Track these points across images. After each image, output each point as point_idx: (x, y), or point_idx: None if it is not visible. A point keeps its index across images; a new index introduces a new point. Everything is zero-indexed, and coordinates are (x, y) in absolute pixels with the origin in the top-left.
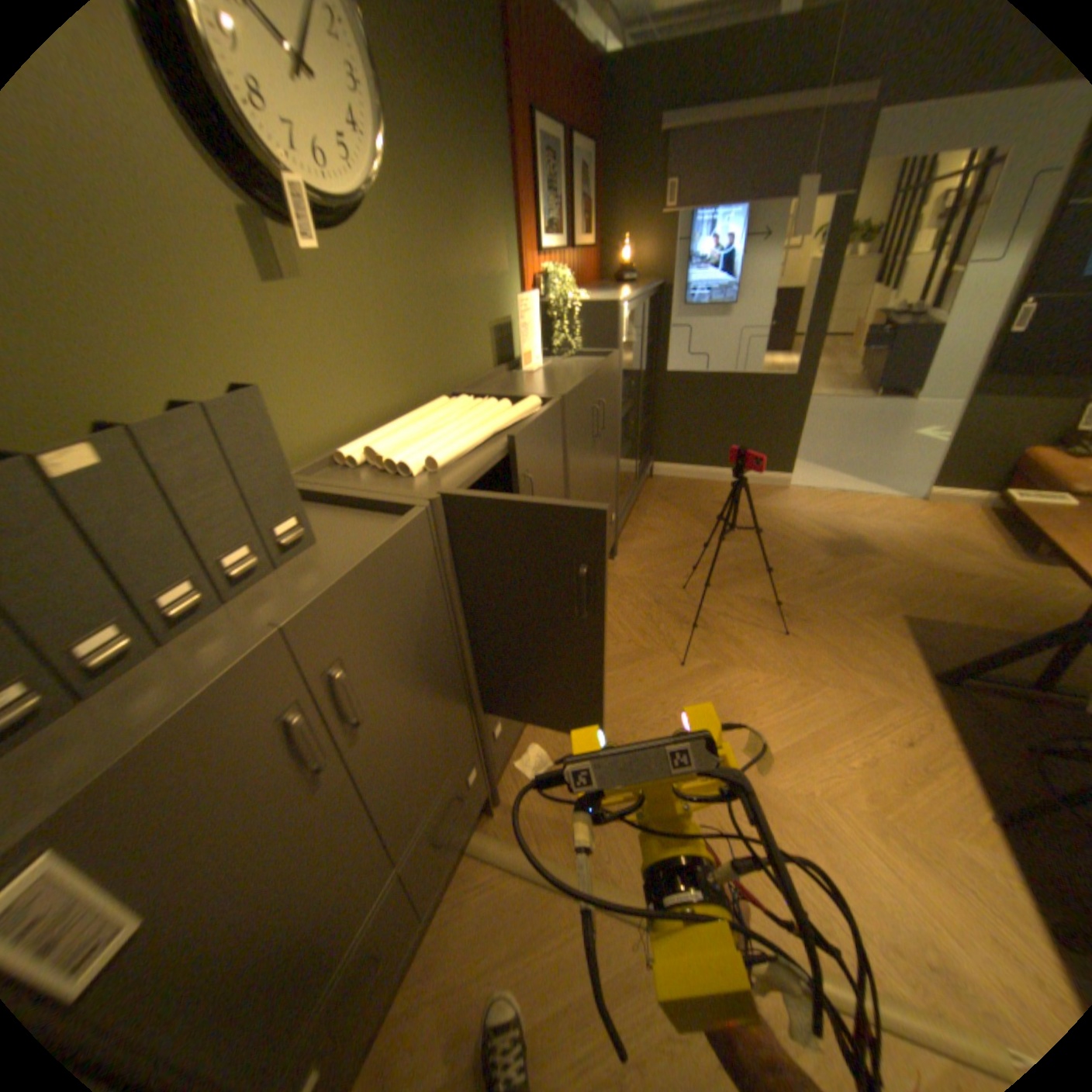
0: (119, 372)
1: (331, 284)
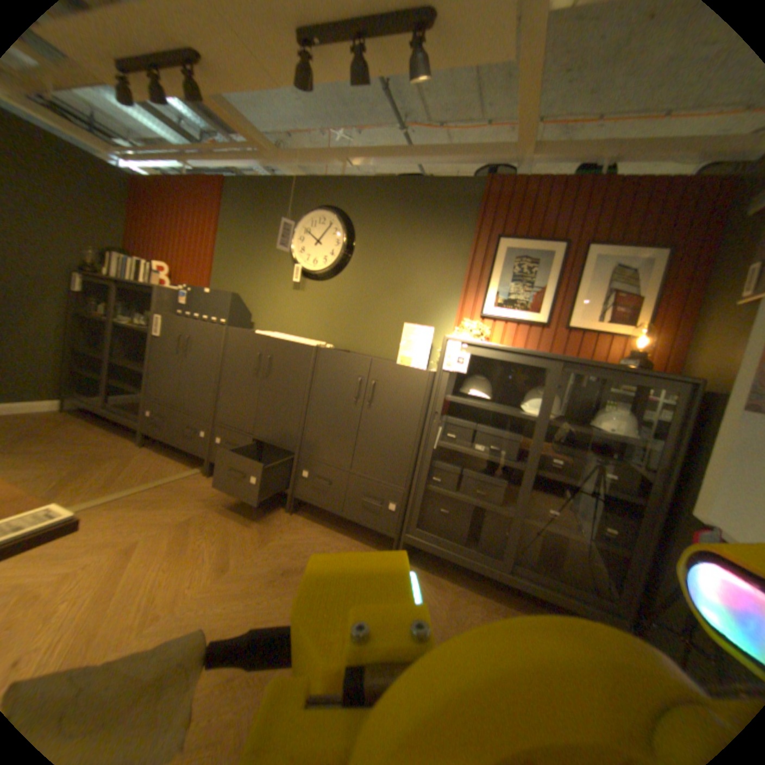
0: (257, 296)
1: (312, 293)
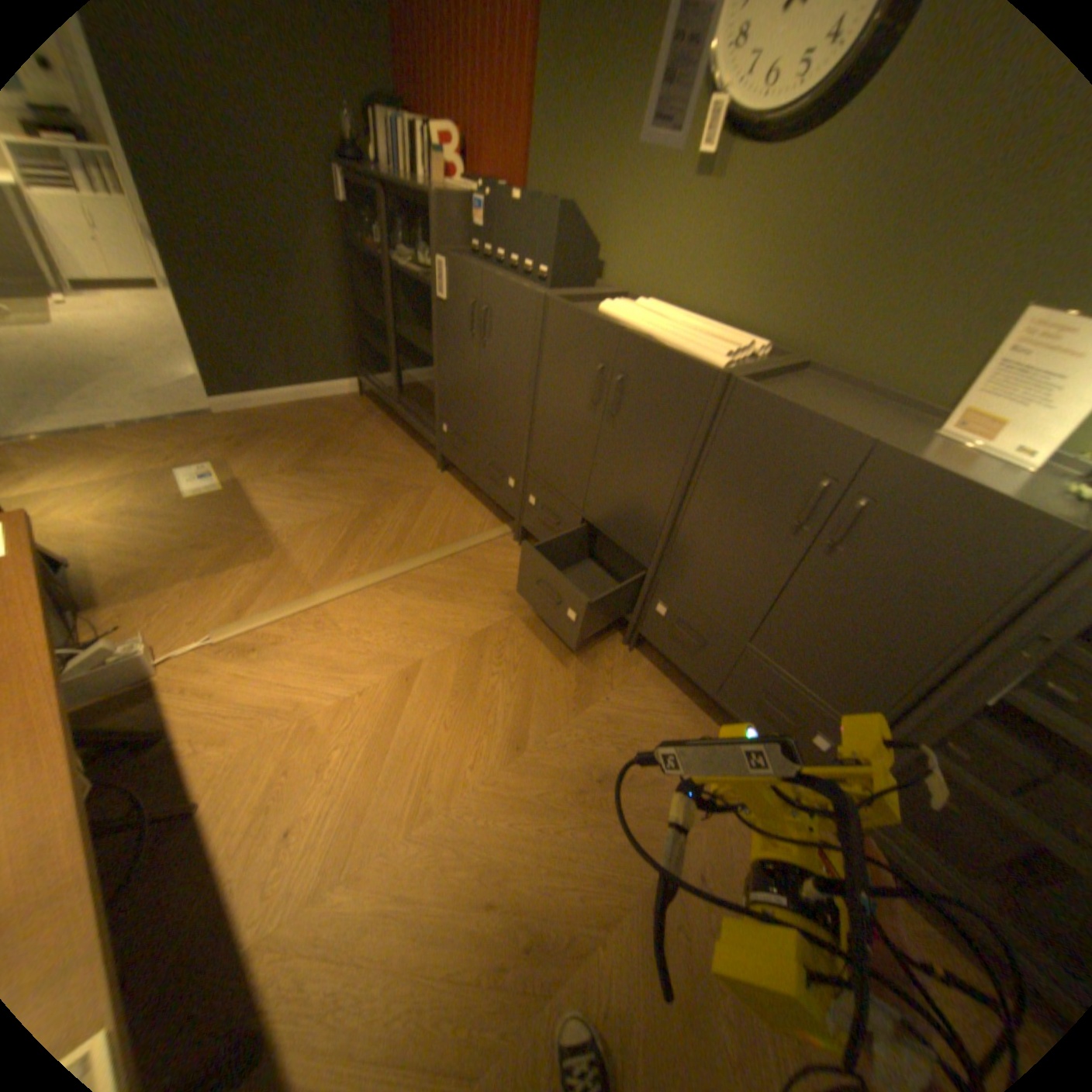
0: (615, 198)
1: (744, 189)
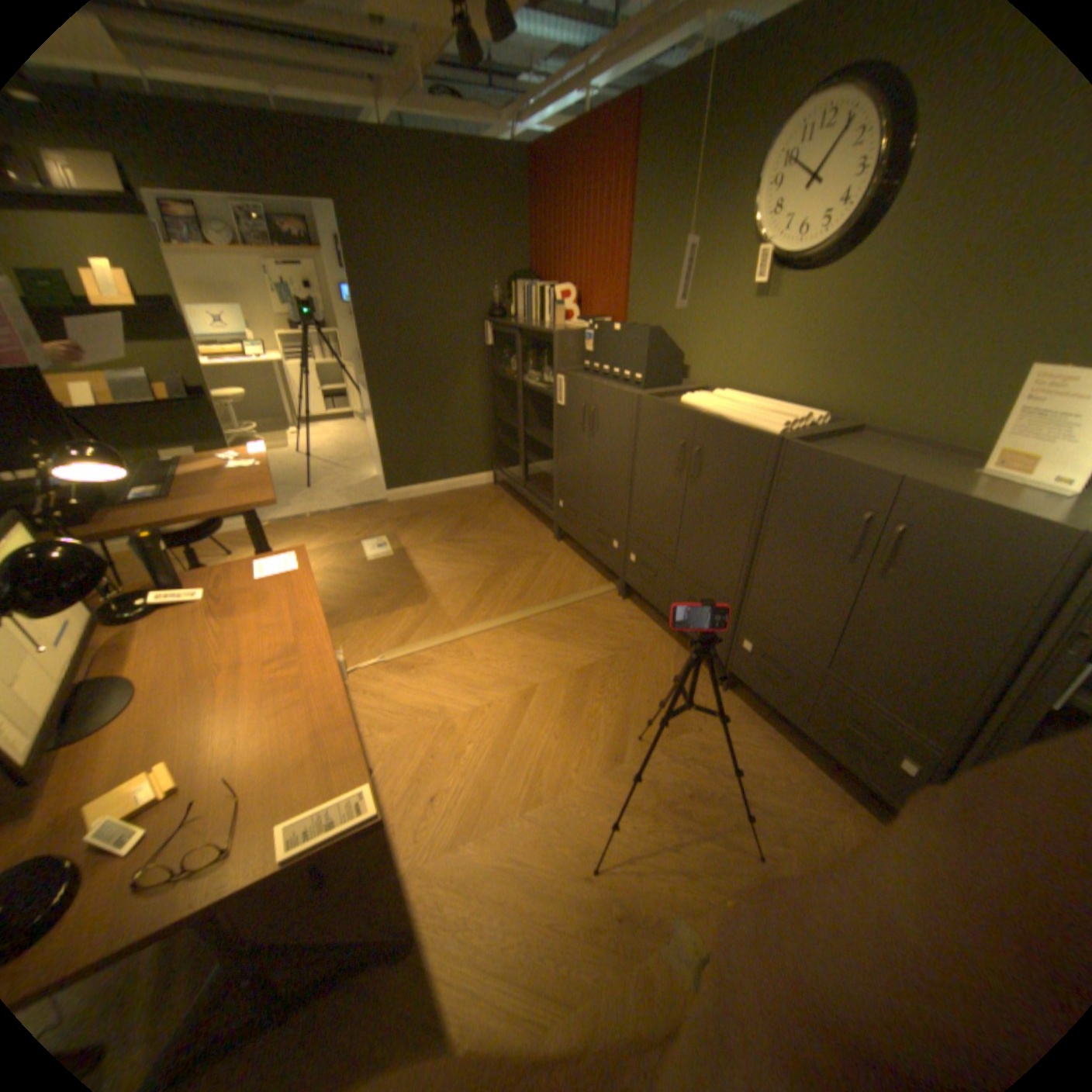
0: (697, 320)
1: (797, 303)
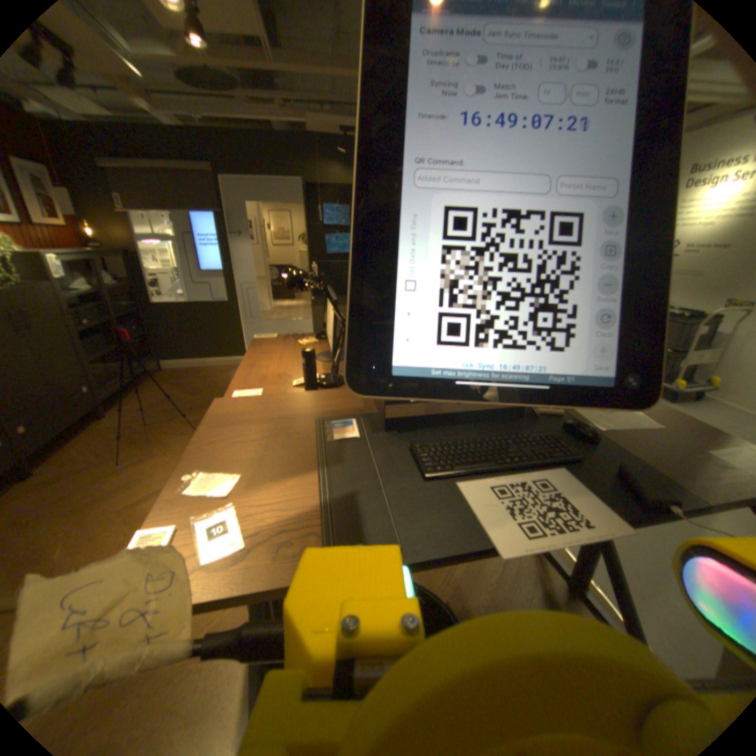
0: None
1: None
